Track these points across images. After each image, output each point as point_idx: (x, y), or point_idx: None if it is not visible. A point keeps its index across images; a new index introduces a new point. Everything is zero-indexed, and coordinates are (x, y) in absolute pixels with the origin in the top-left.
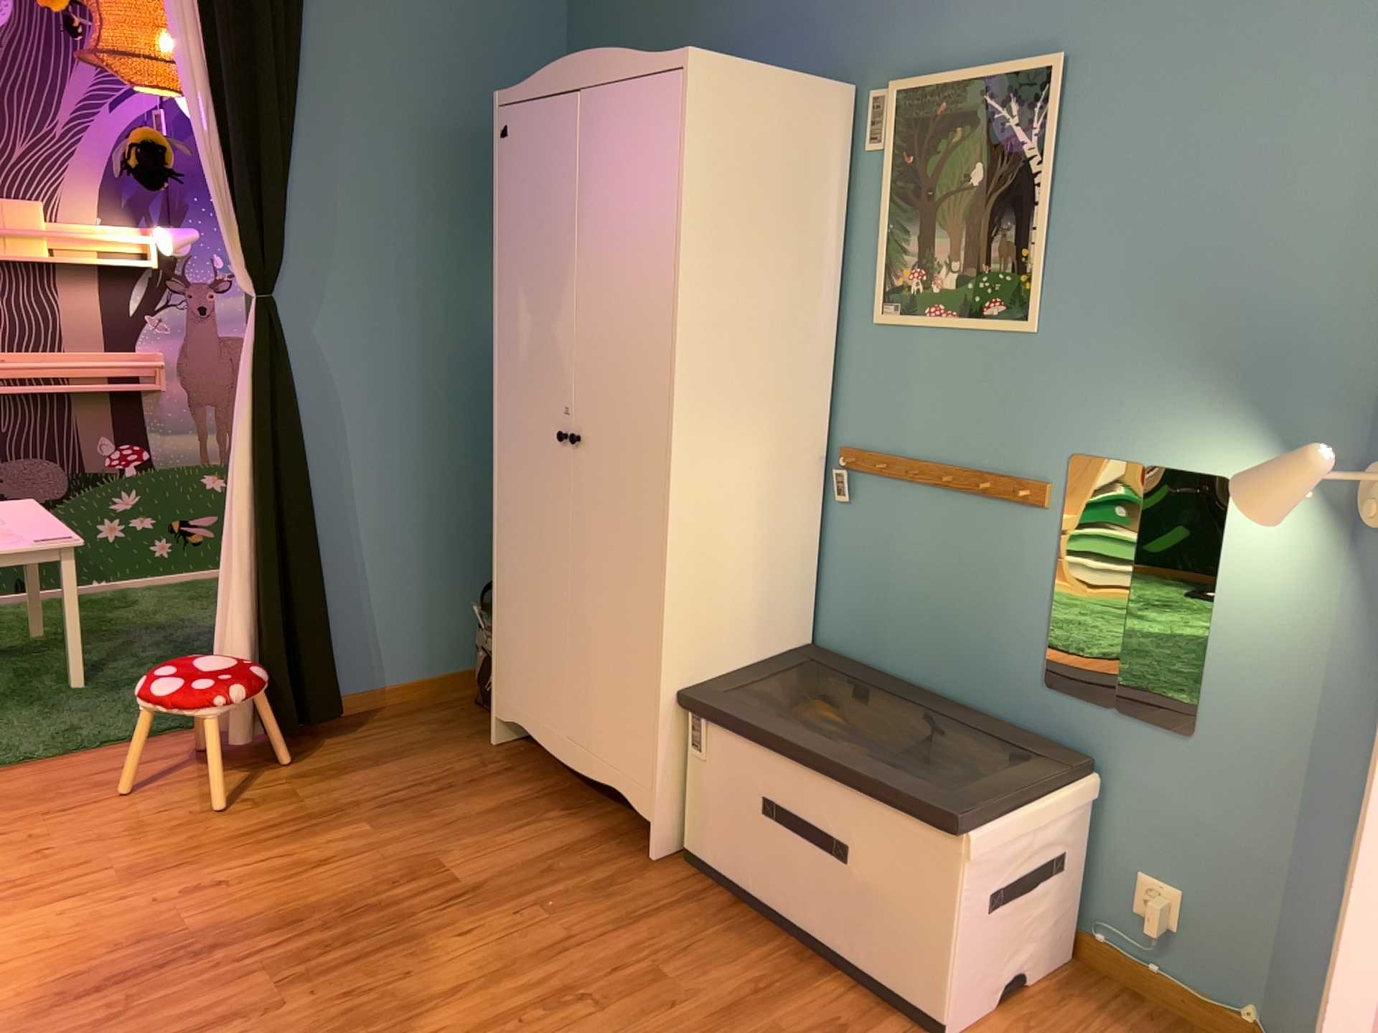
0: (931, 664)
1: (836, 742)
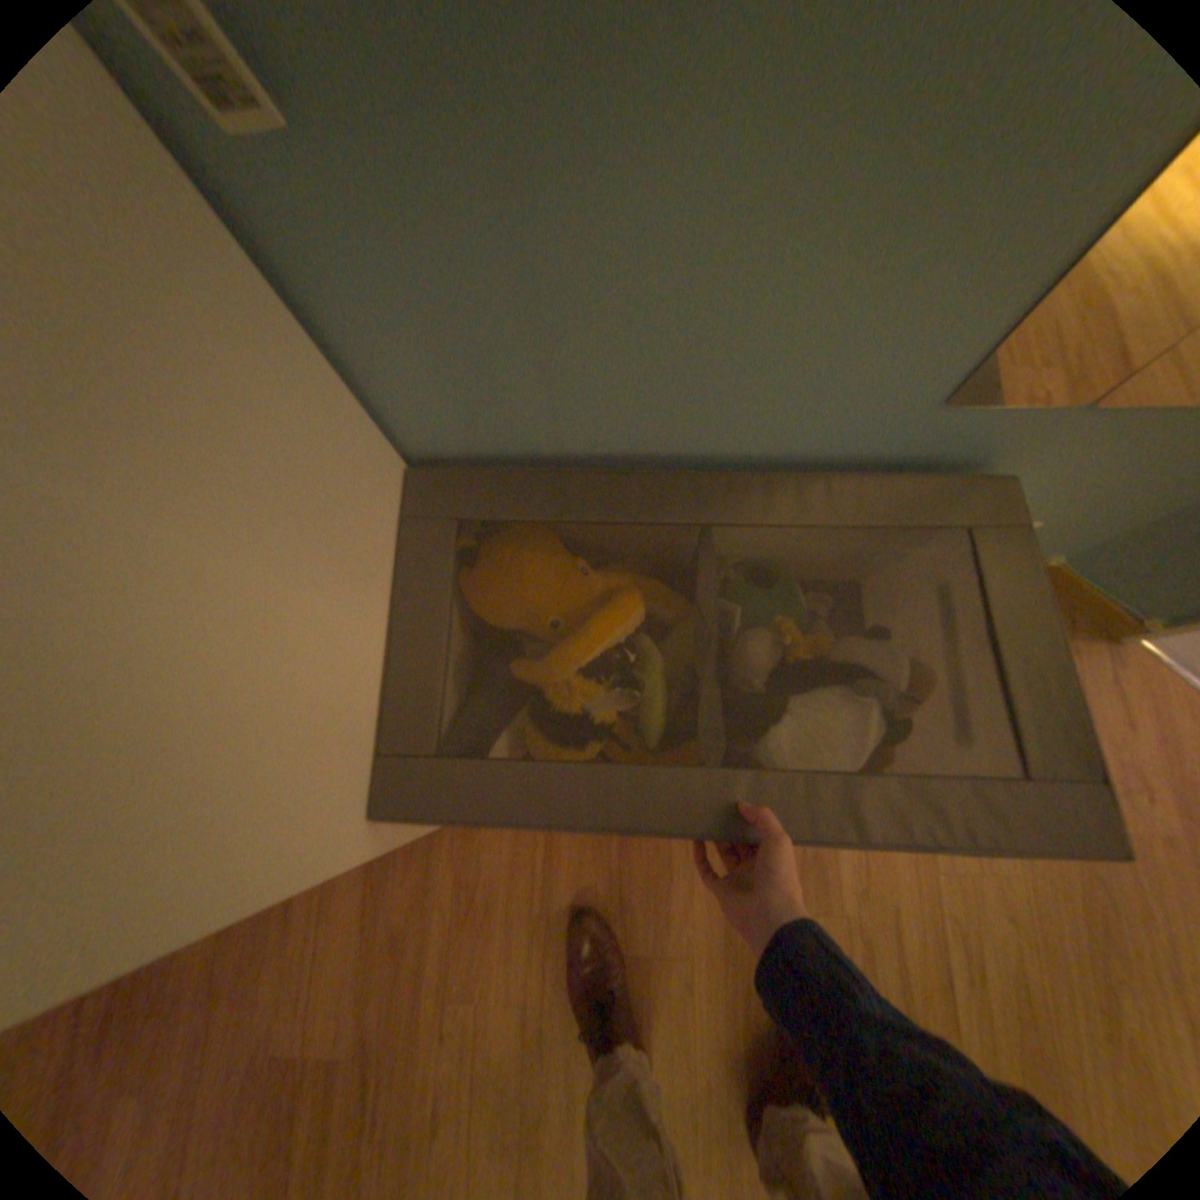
0: (680, 423)
1: (724, 745)
